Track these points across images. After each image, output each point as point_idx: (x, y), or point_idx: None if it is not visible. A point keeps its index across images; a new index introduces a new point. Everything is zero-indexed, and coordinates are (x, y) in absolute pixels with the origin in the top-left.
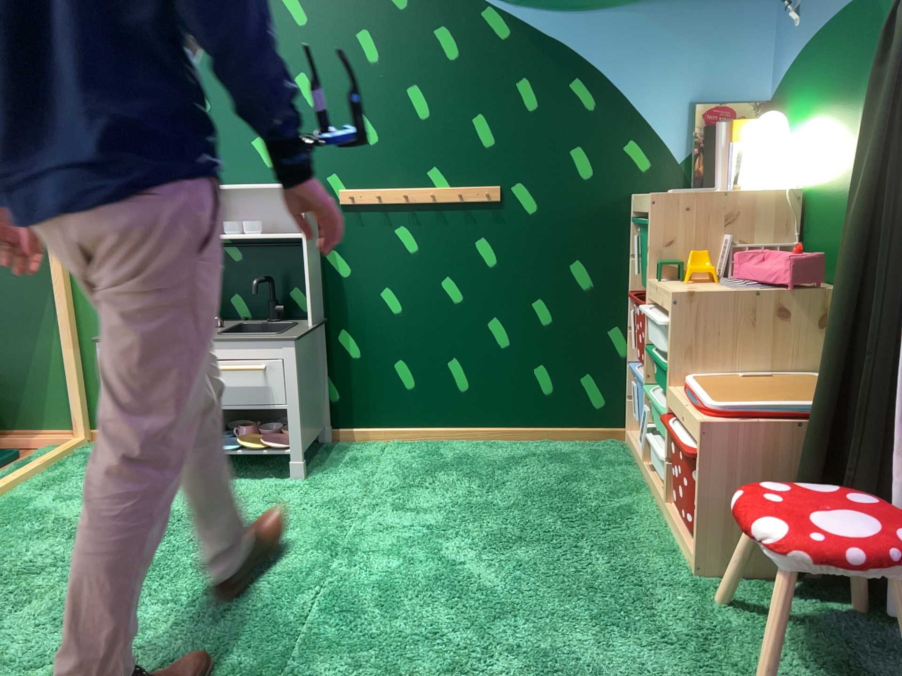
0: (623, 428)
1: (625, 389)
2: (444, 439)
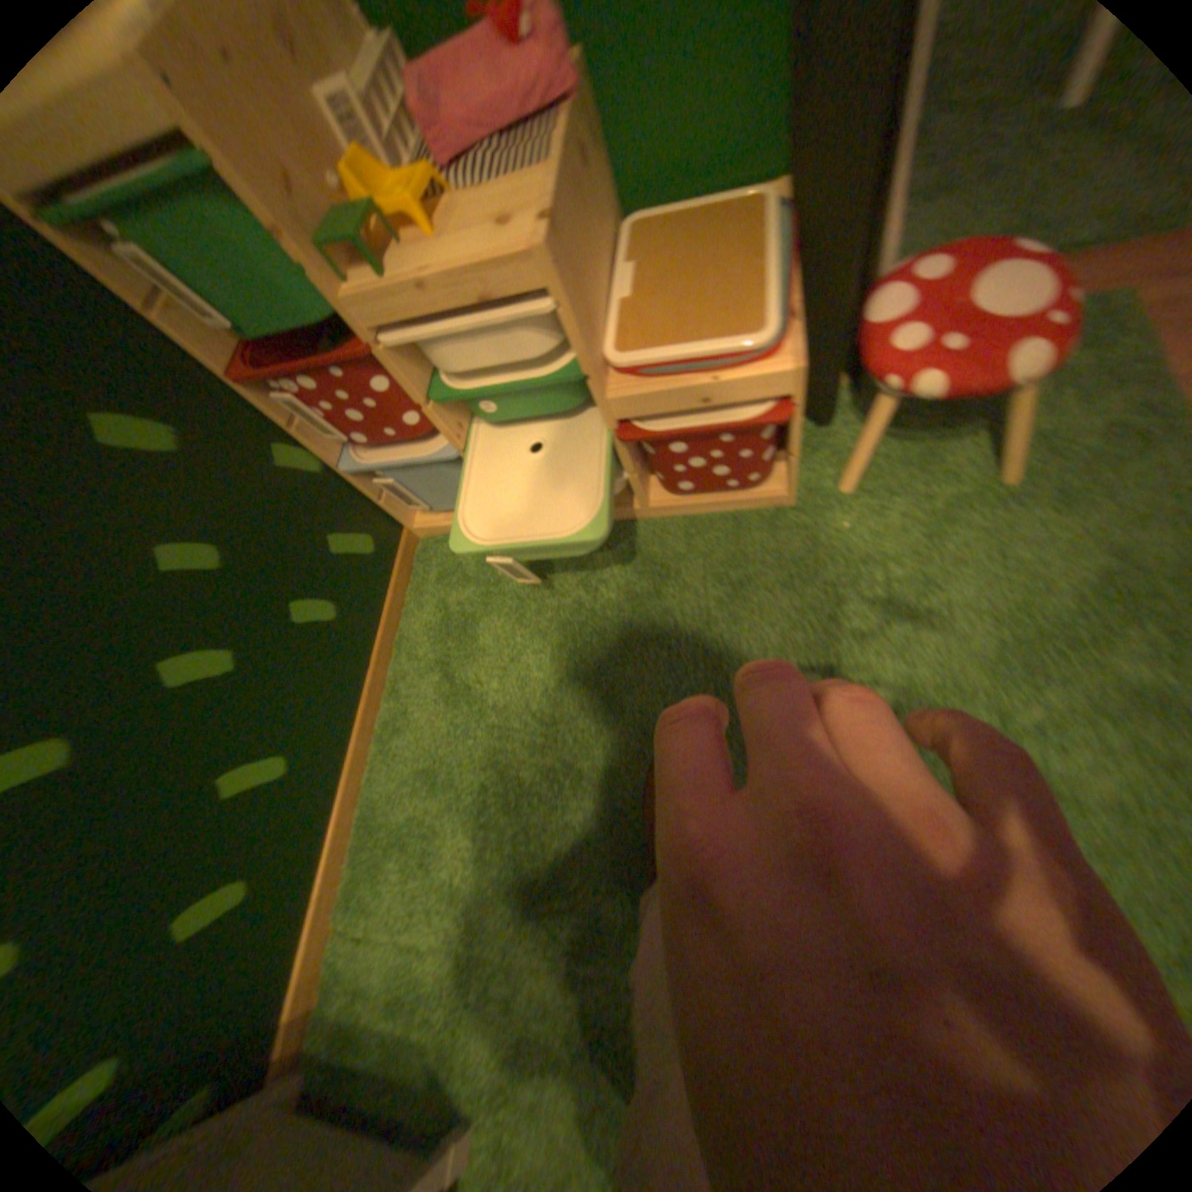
0: (408, 525)
1: (368, 492)
2: (355, 807)
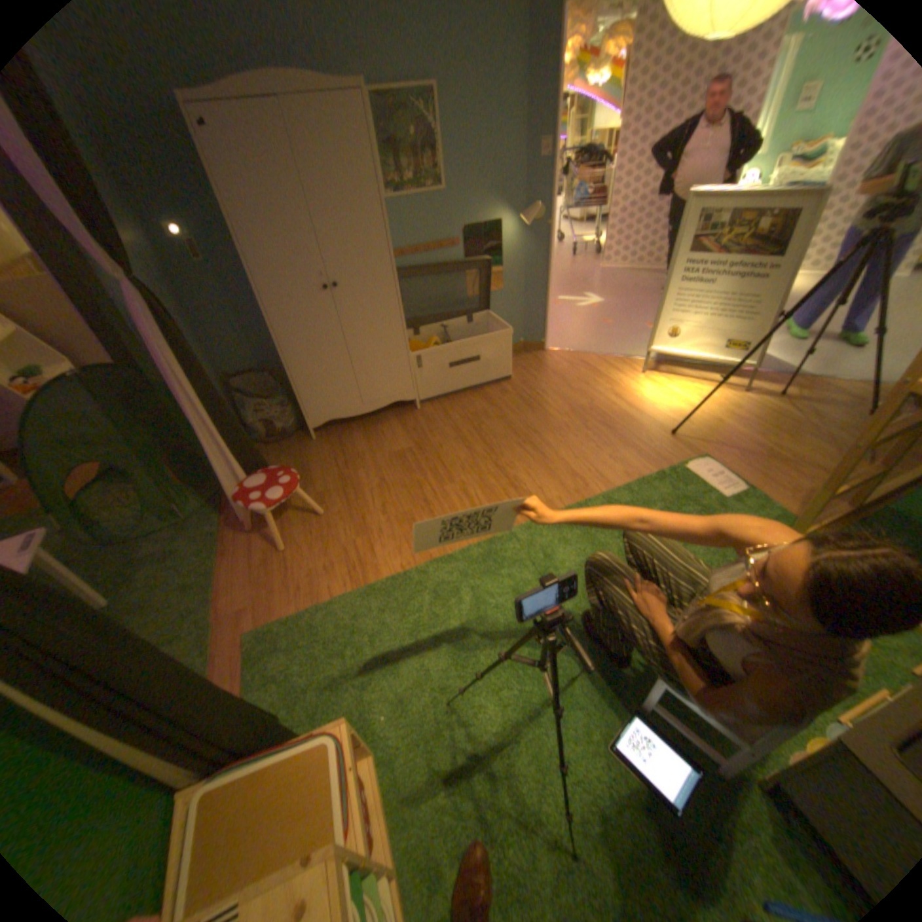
0: None
1: None
2: None
